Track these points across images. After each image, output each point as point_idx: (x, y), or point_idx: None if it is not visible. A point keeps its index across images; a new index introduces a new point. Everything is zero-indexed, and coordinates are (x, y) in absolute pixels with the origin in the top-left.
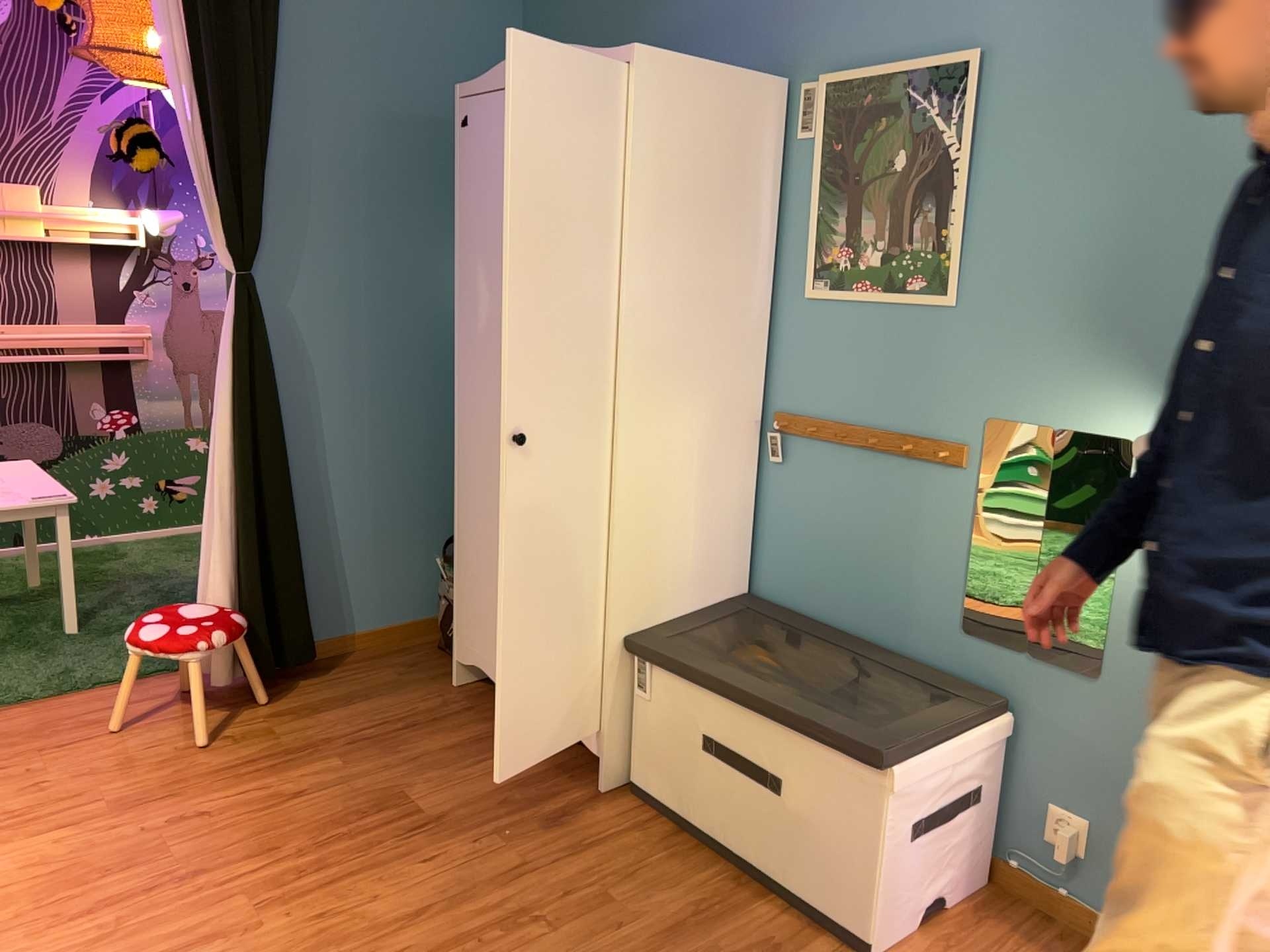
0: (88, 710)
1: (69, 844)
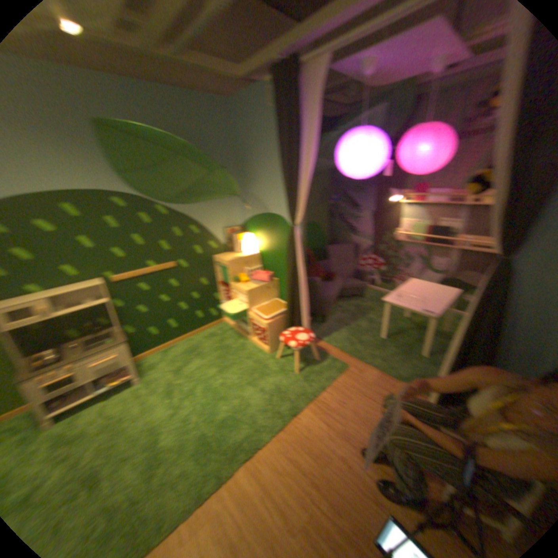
0: (387, 390)
1: (319, 433)
